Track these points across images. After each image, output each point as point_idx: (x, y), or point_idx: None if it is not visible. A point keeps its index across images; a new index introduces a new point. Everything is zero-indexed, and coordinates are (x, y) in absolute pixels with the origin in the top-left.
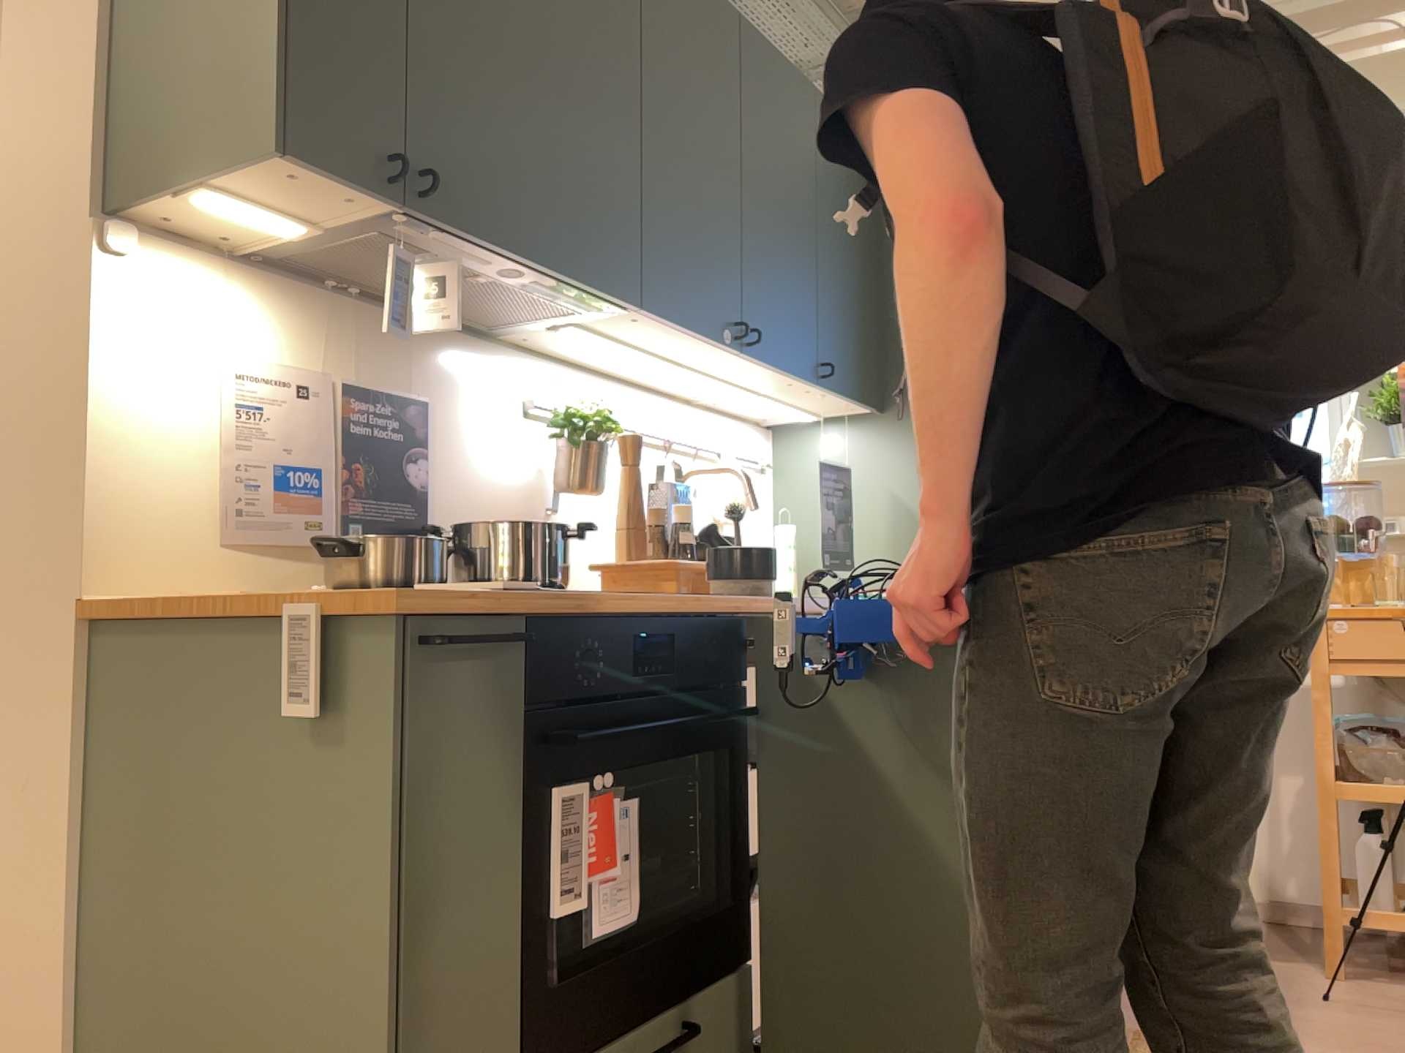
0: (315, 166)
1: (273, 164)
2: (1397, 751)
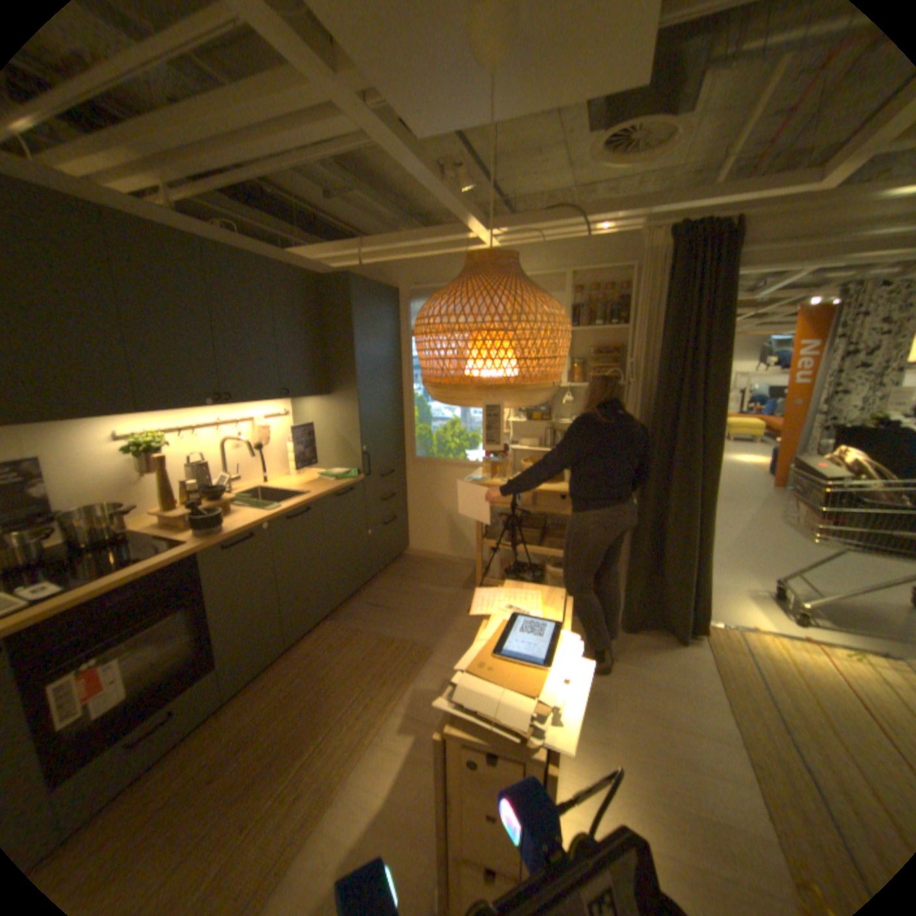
0: None
1: None
2: (500, 532)
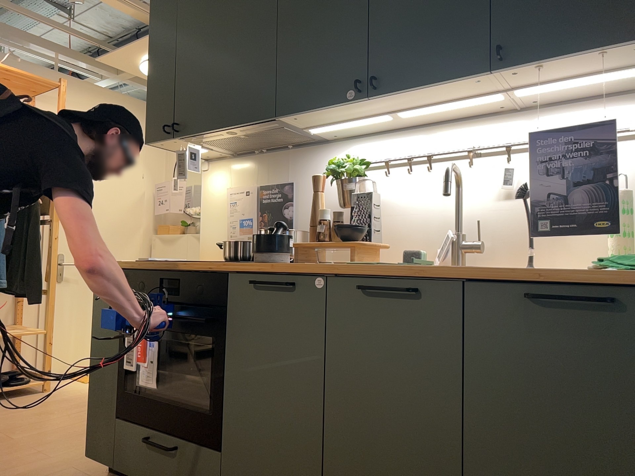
0: (156, 141)
1: (154, 145)
2: None
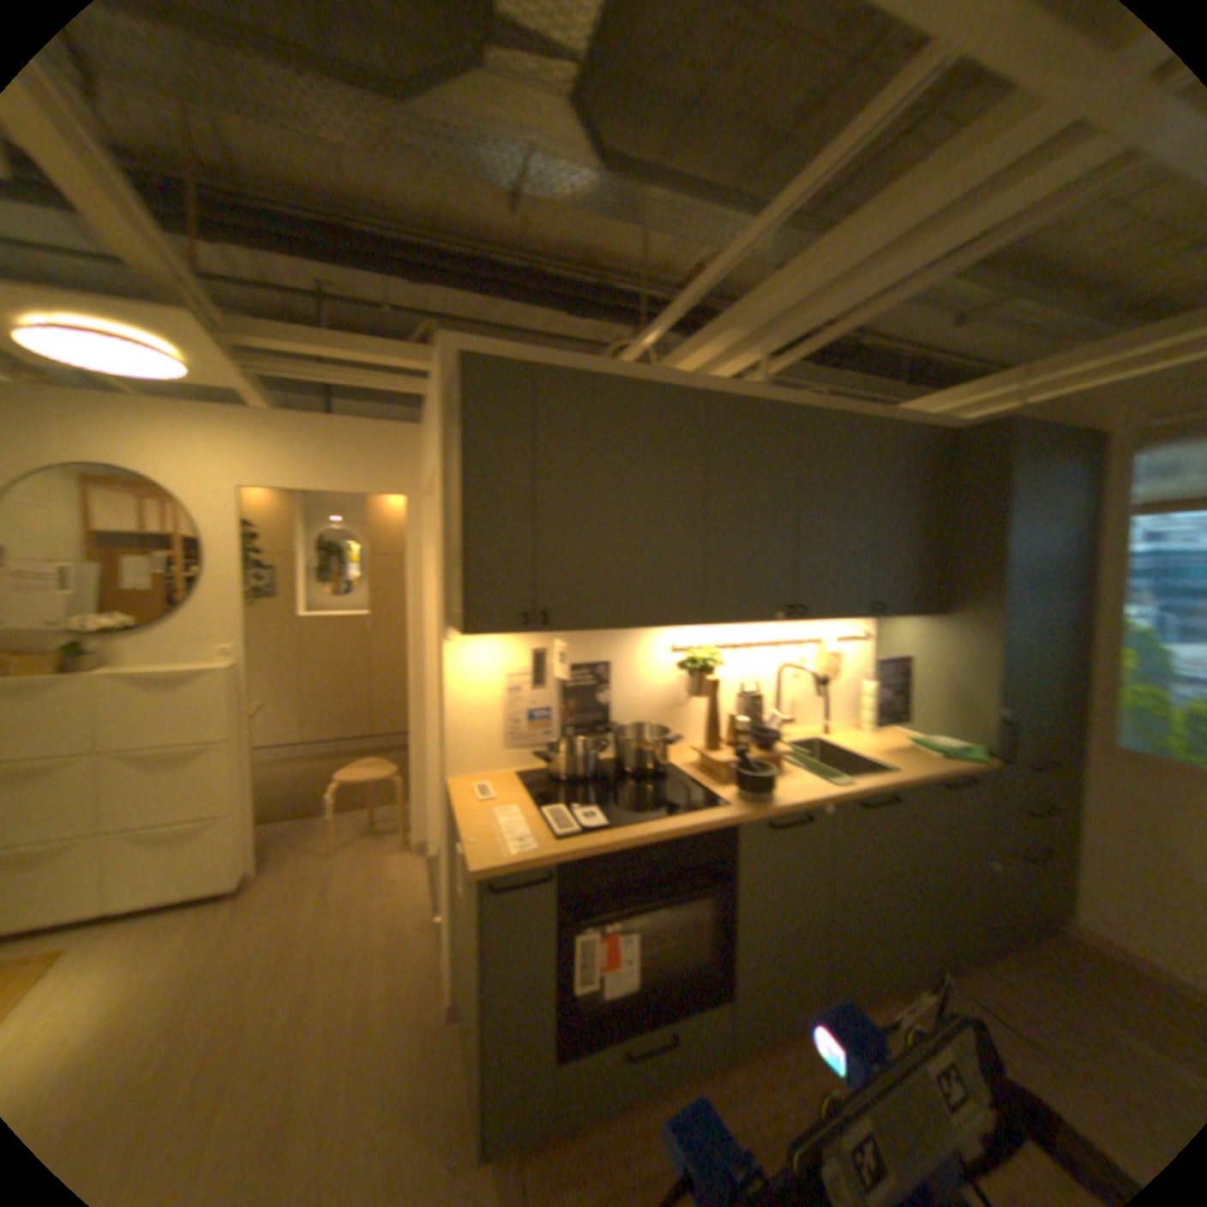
0: (482, 632)
1: (465, 634)
2: None
